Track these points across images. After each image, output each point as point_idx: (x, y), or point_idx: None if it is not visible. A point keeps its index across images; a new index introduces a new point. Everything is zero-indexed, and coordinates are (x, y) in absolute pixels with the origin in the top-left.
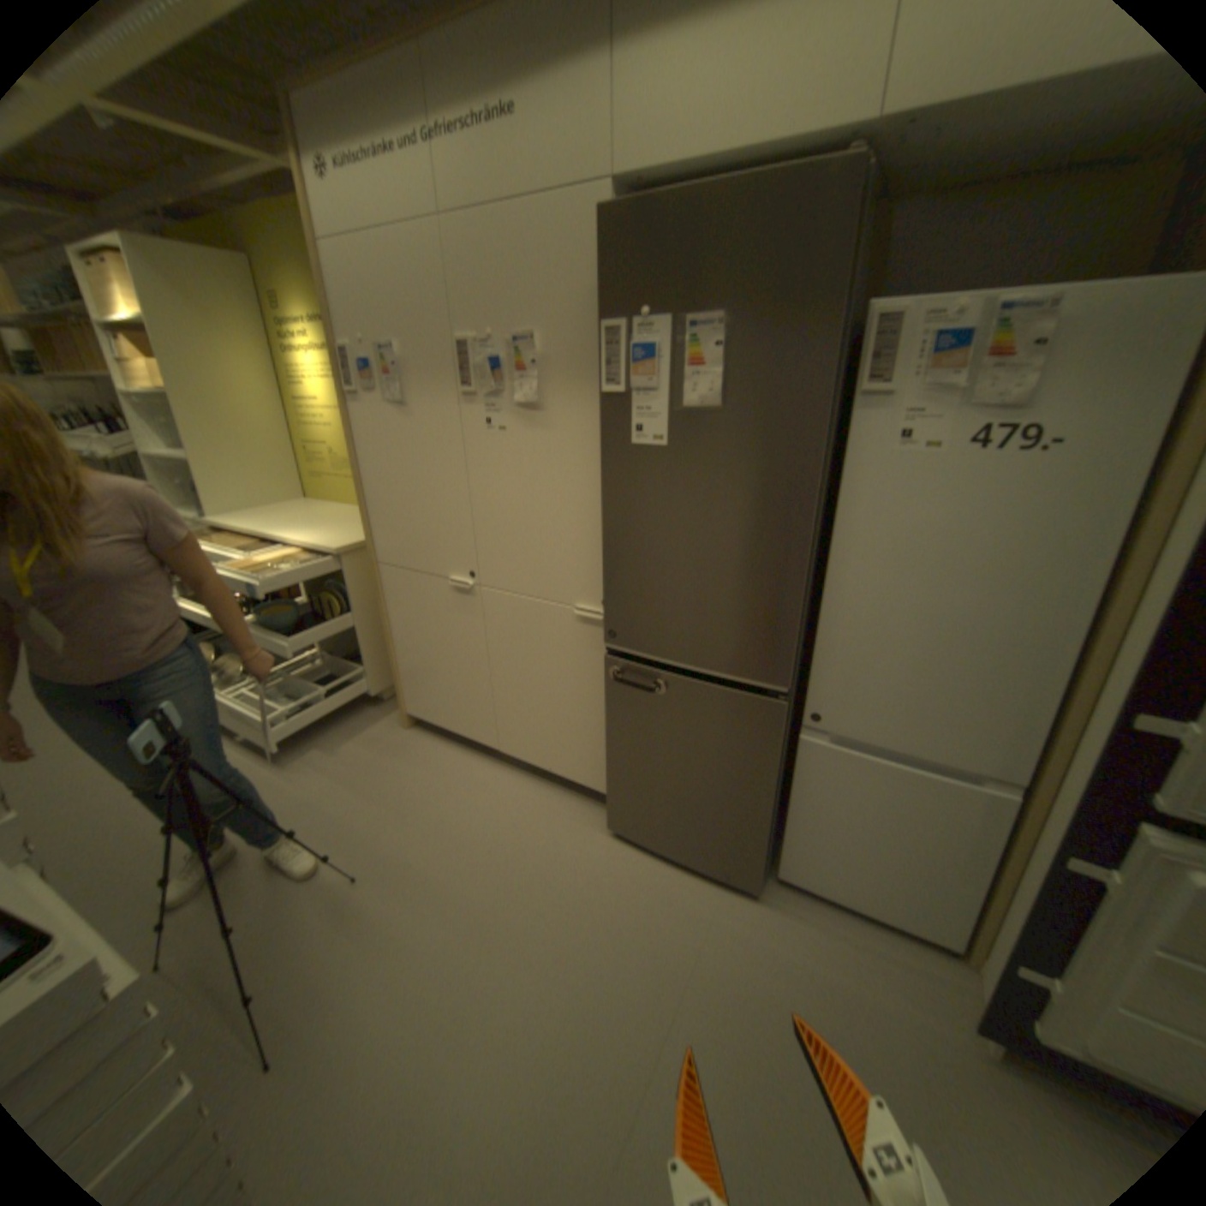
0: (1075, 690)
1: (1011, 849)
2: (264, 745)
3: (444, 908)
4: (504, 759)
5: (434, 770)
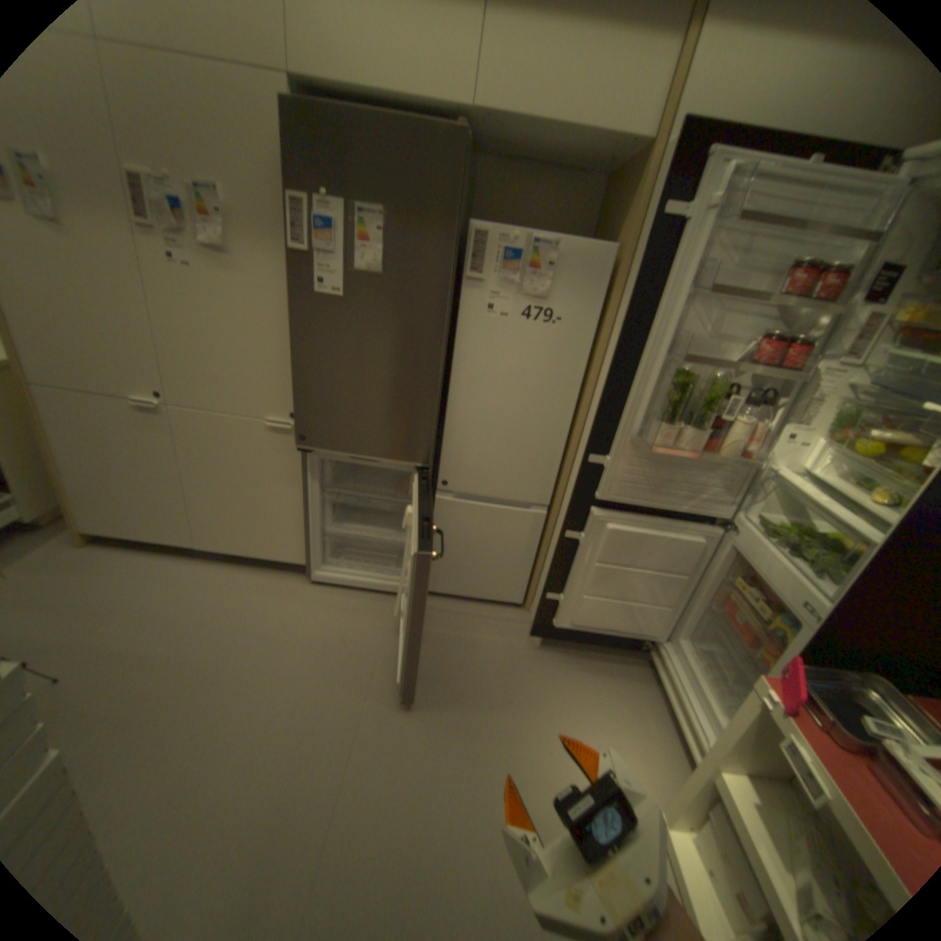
0: (567, 452)
1: (542, 540)
2: None
3: (165, 674)
4: (197, 555)
5: (123, 575)
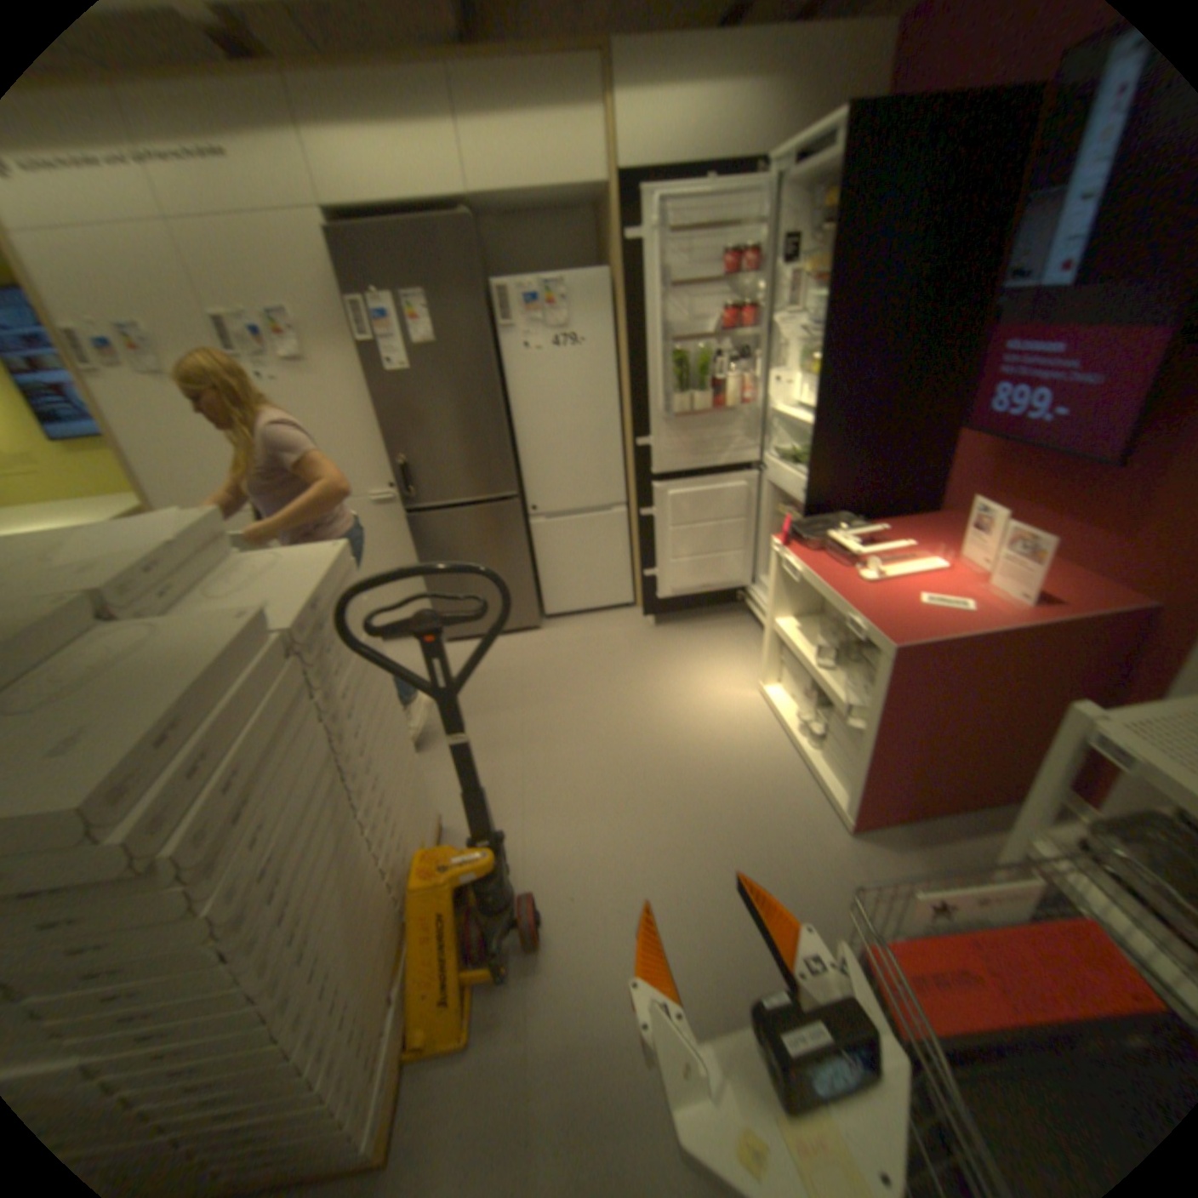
0: (624, 451)
1: (630, 538)
2: None
3: None
4: None
5: None
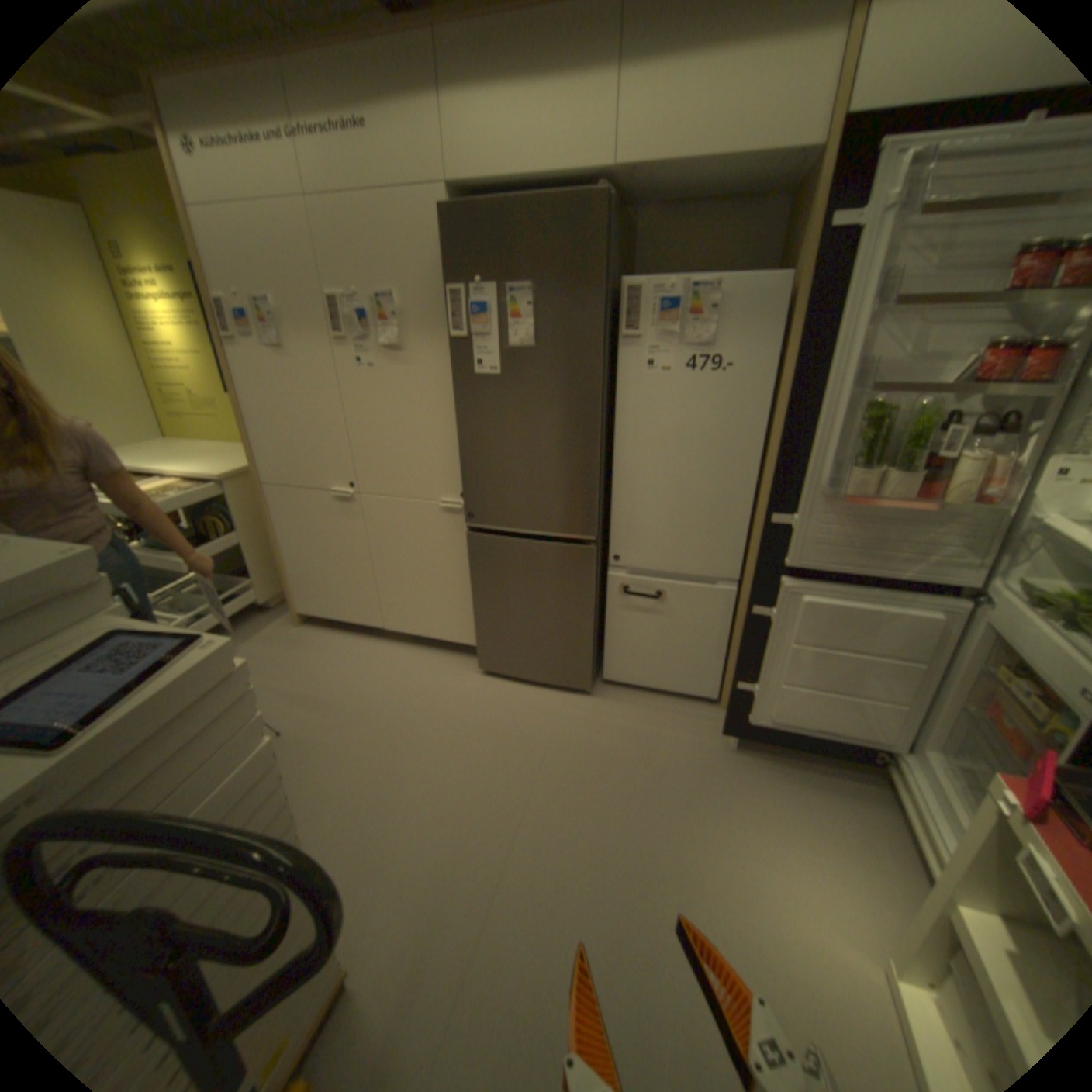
0: (755, 516)
1: (735, 624)
2: None
3: (360, 739)
4: (389, 637)
5: (330, 653)
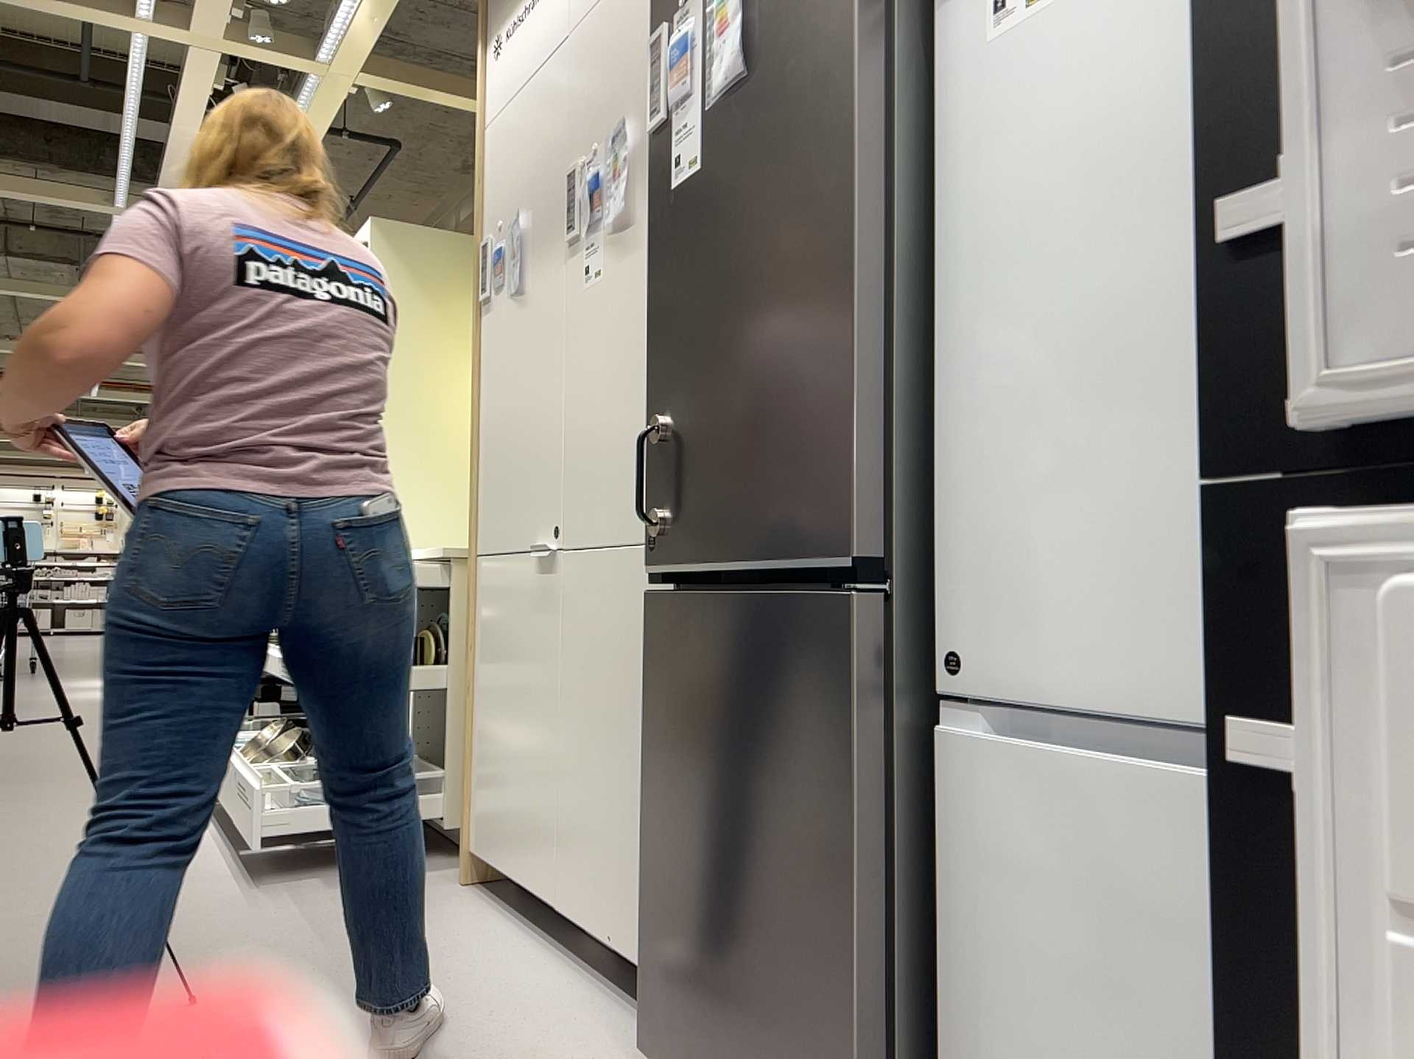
0: None
1: None
2: (249, 838)
3: None
4: (570, 947)
5: (446, 933)
